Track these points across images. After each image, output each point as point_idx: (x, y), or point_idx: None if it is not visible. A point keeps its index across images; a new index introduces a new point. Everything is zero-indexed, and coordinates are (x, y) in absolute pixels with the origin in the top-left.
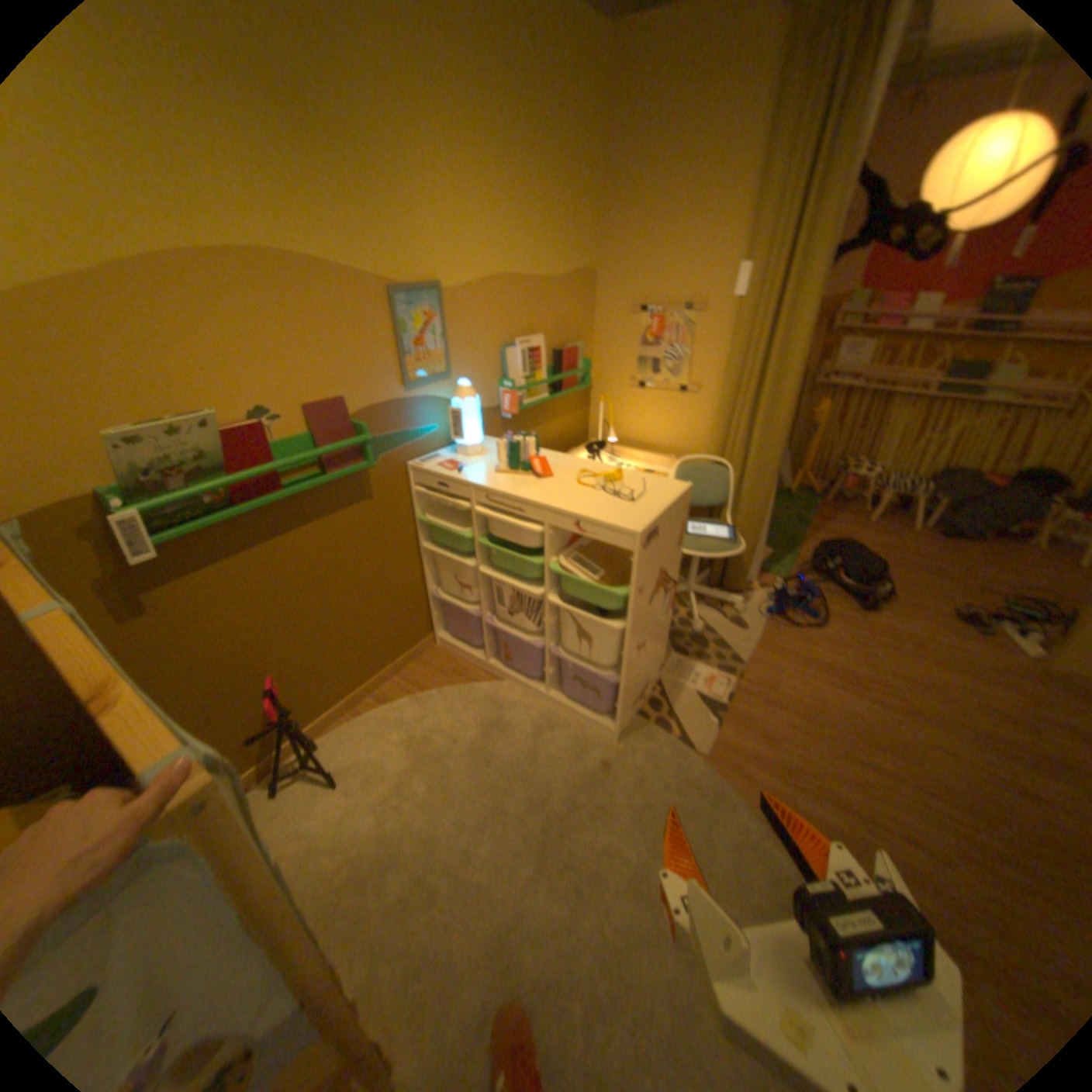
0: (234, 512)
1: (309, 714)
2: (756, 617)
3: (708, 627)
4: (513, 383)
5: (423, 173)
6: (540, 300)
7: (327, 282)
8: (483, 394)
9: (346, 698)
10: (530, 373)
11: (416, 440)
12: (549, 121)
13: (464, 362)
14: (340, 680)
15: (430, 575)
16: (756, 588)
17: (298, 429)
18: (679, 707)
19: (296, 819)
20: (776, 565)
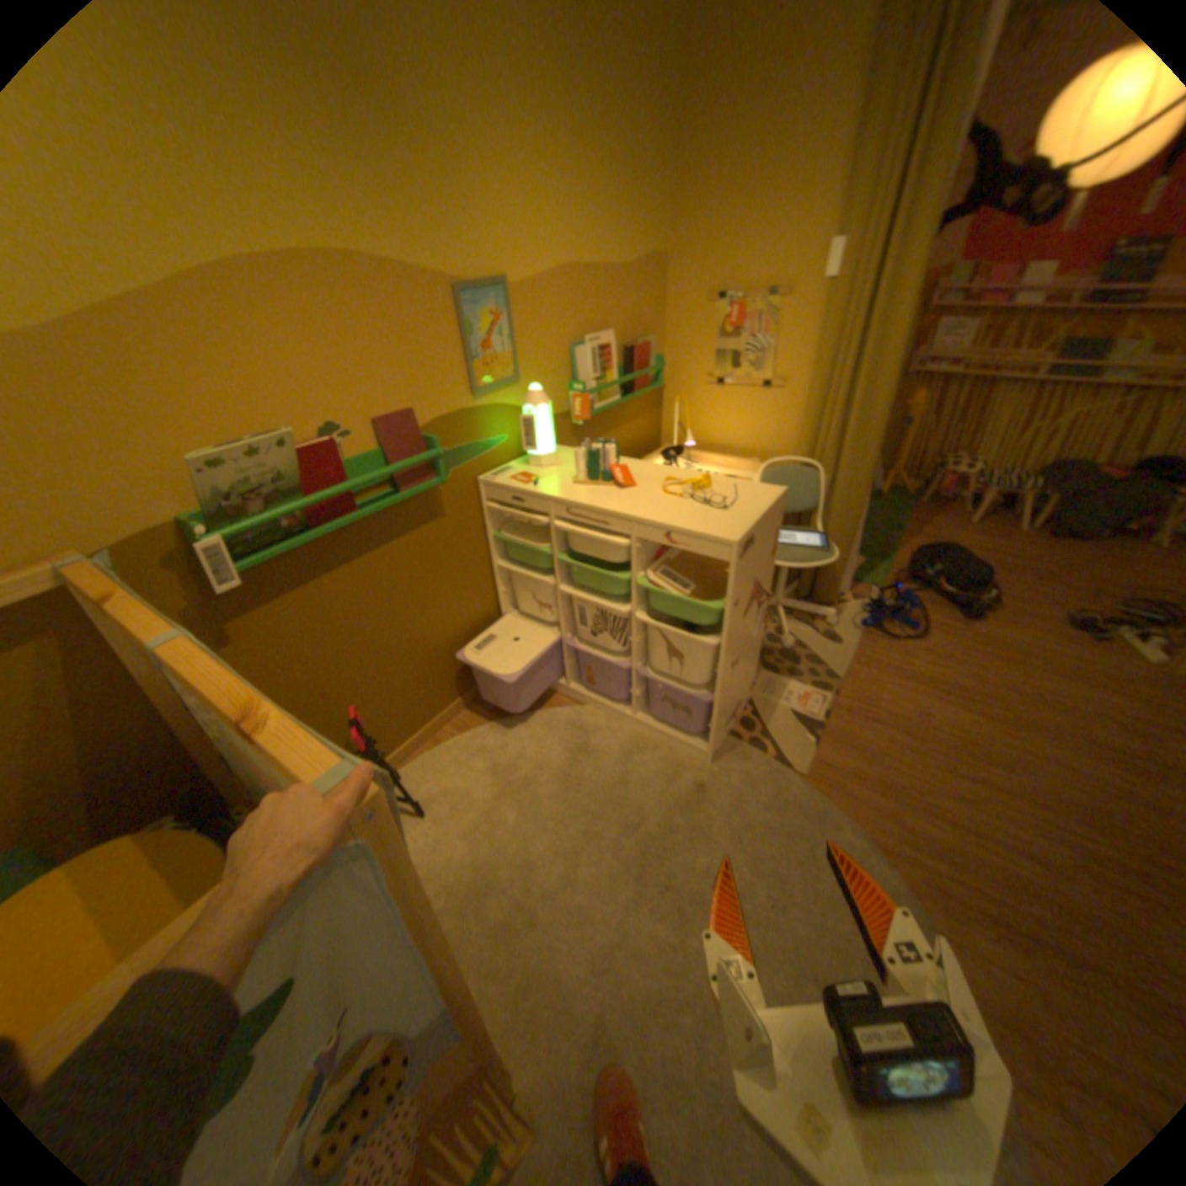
0: (309, 537)
1: (389, 745)
2: (849, 631)
3: (798, 643)
4: (584, 386)
5: (485, 155)
6: (609, 292)
7: (391, 284)
8: (552, 400)
9: (425, 728)
10: (600, 374)
11: (486, 453)
12: (615, 87)
13: (532, 365)
14: (418, 710)
15: (503, 597)
16: (848, 600)
17: (368, 445)
18: (773, 726)
19: None
20: (869, 575)
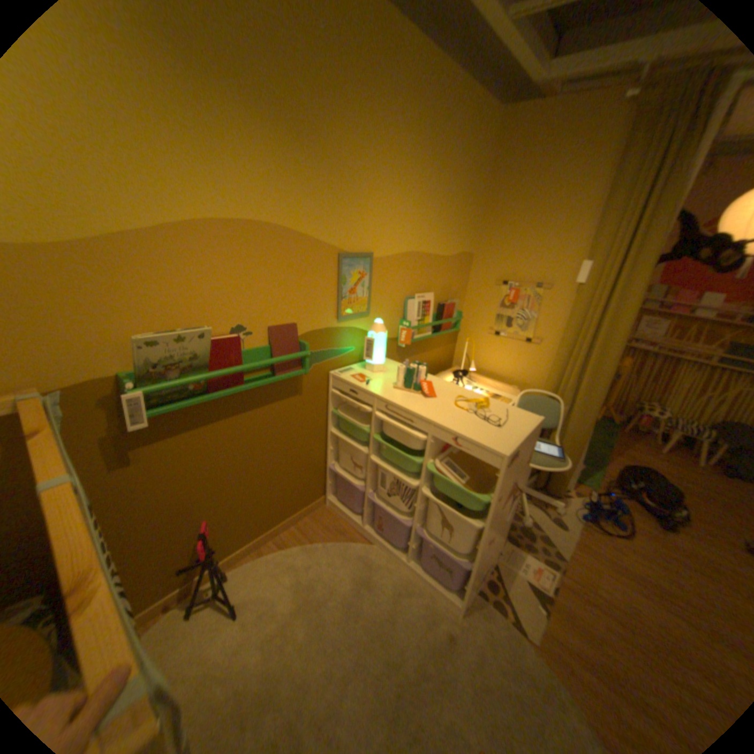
0: (207, 397)
1: (226, 551)
2: (575, 522)
3: (536, 525)
4: (410, 324)
5: (375, 185)
6: (435, 270)
7: (302, 247)
8: (388, 329)
9: (255, 541)
10: (422, 318)
11: (339, 356)
12: (458, 160)
13: (380, 306)
14: (253, 527)
15: (331, 453)
16: (574, 497)
17: (263, 342)
18: (514, 594)
19: (201, 644)
20: (589, 480)
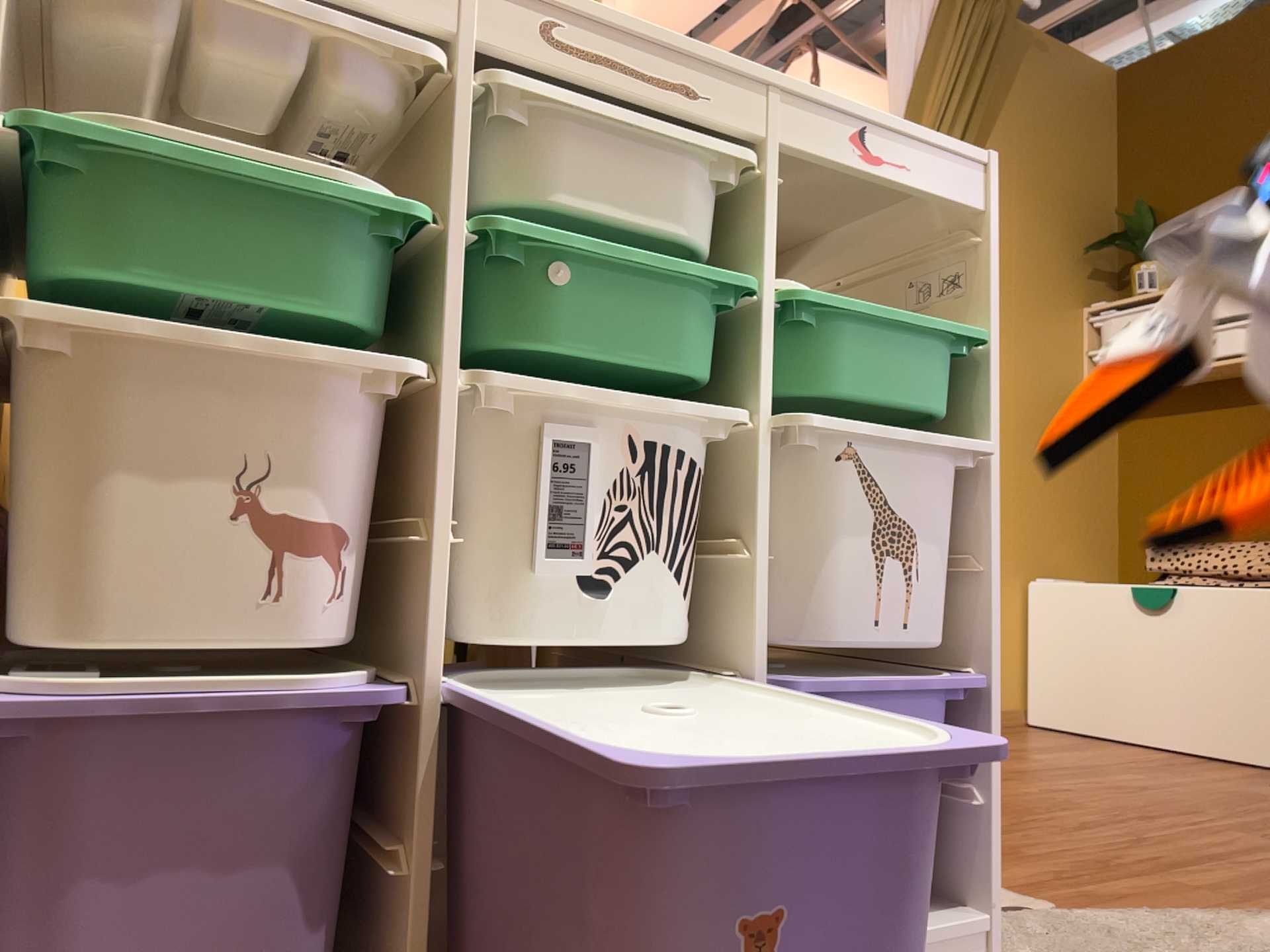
0: None
1: None
2: None
3: None
4: None
5: None
6: None
7: None
8: None
9: None
10: None
11: None
12: None
13: None
14: None
15: None
16: None
17: None
18: None
19: None
20: None
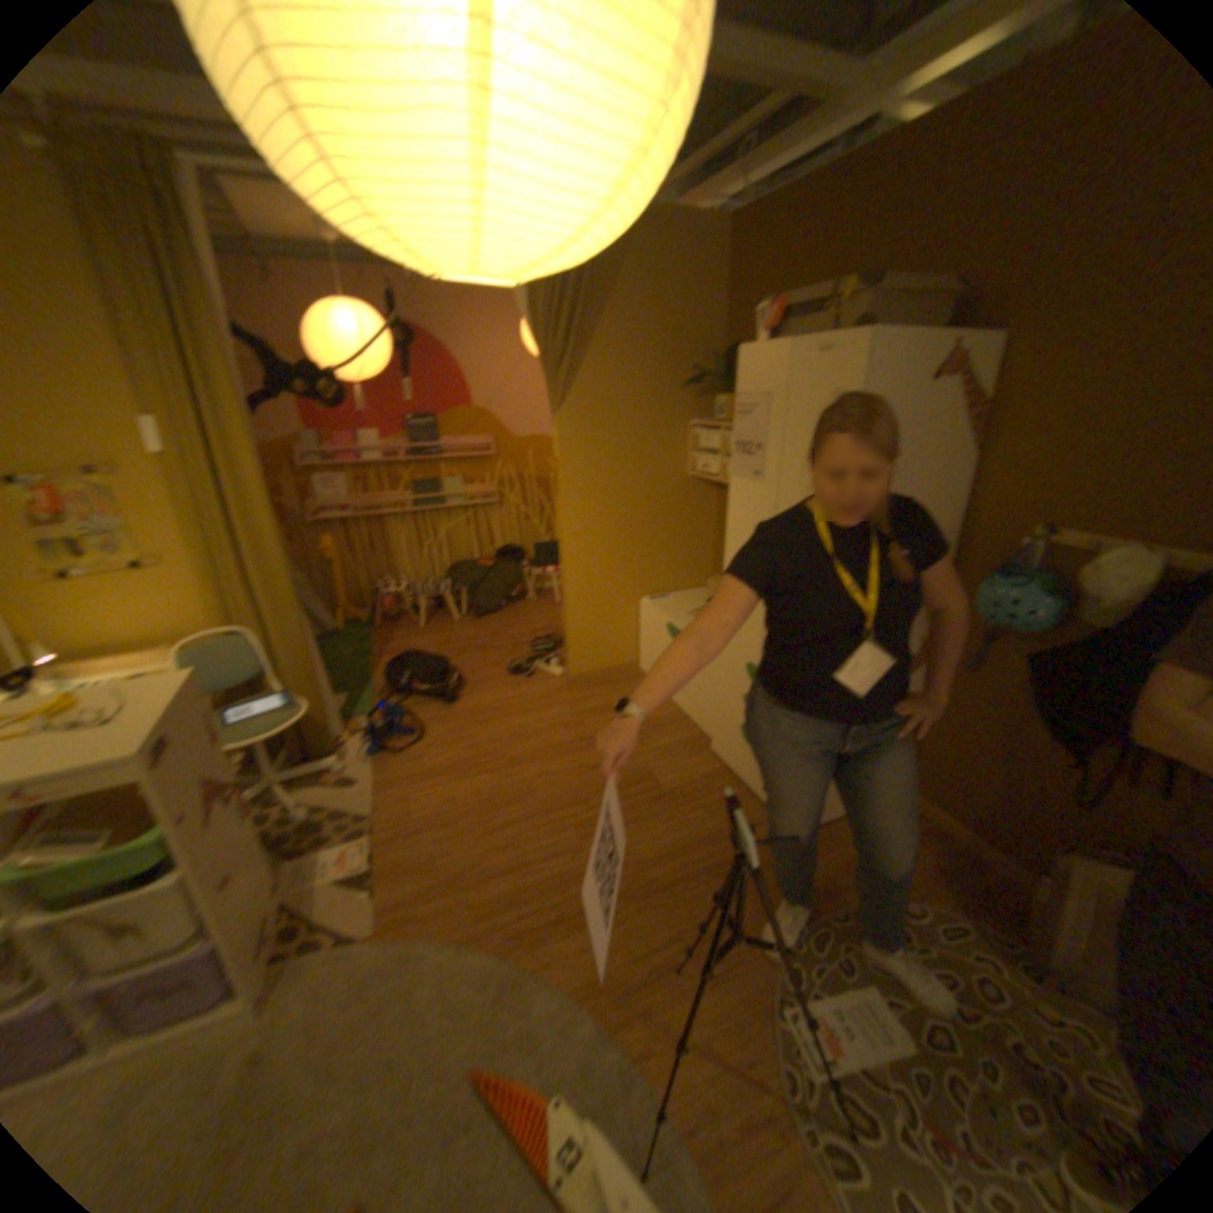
0: None
1: None
2: (358, 770)
3: (311, 812)
4: None
5: None
6: None
7: None
8: None
9: None
10: None
11: None
12: None
13: None
14: None
15: None
16: (346, 742)
17: None
18: (317, 917)
19: None
20: (355, 710)
